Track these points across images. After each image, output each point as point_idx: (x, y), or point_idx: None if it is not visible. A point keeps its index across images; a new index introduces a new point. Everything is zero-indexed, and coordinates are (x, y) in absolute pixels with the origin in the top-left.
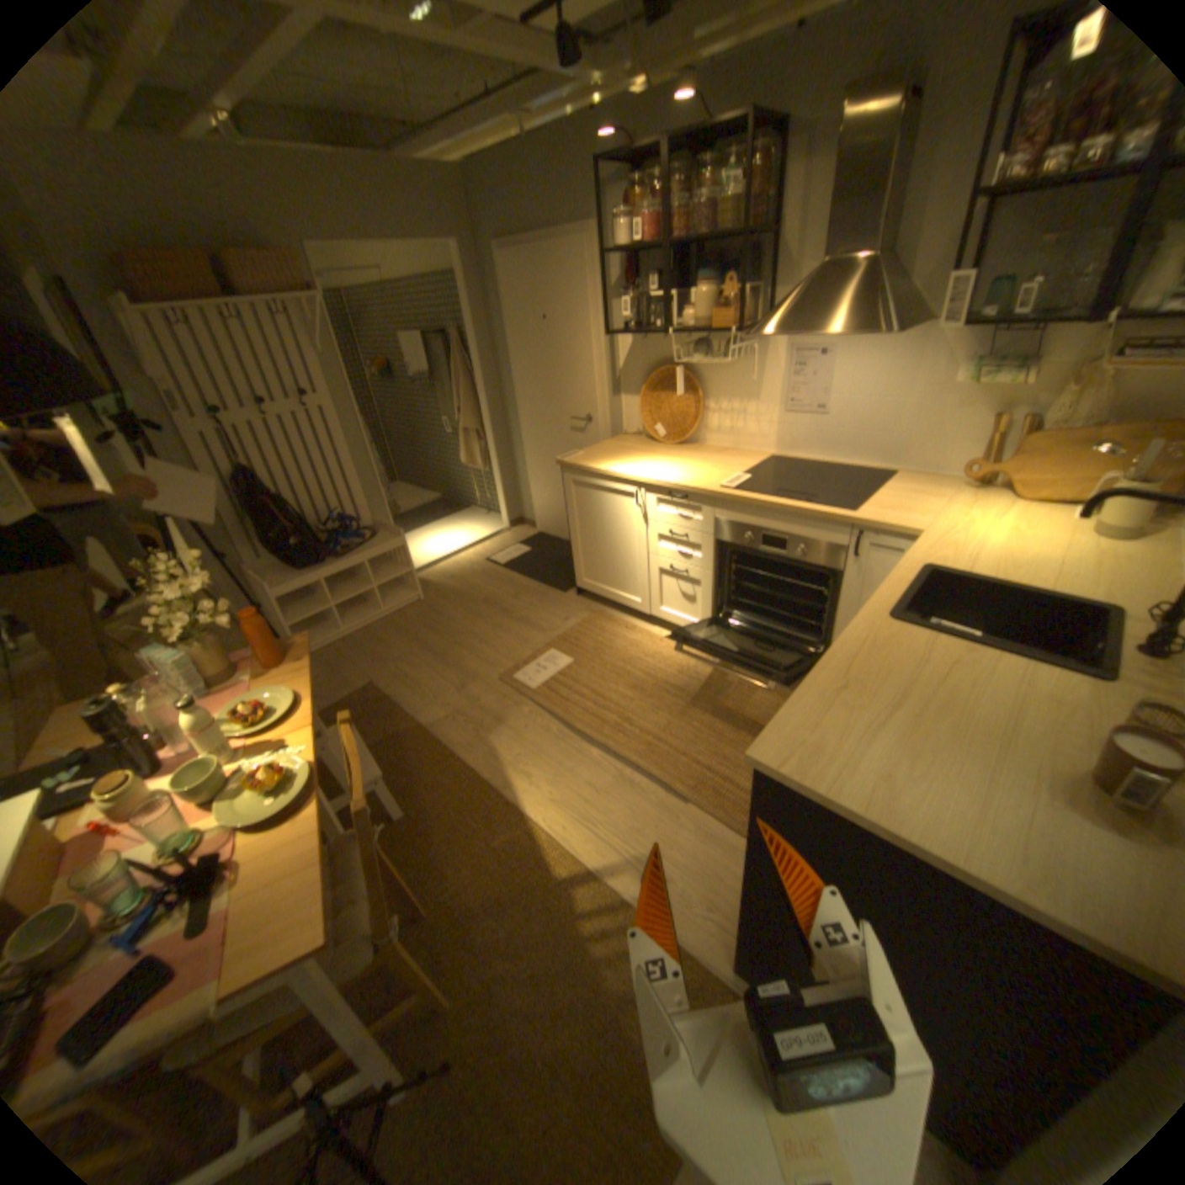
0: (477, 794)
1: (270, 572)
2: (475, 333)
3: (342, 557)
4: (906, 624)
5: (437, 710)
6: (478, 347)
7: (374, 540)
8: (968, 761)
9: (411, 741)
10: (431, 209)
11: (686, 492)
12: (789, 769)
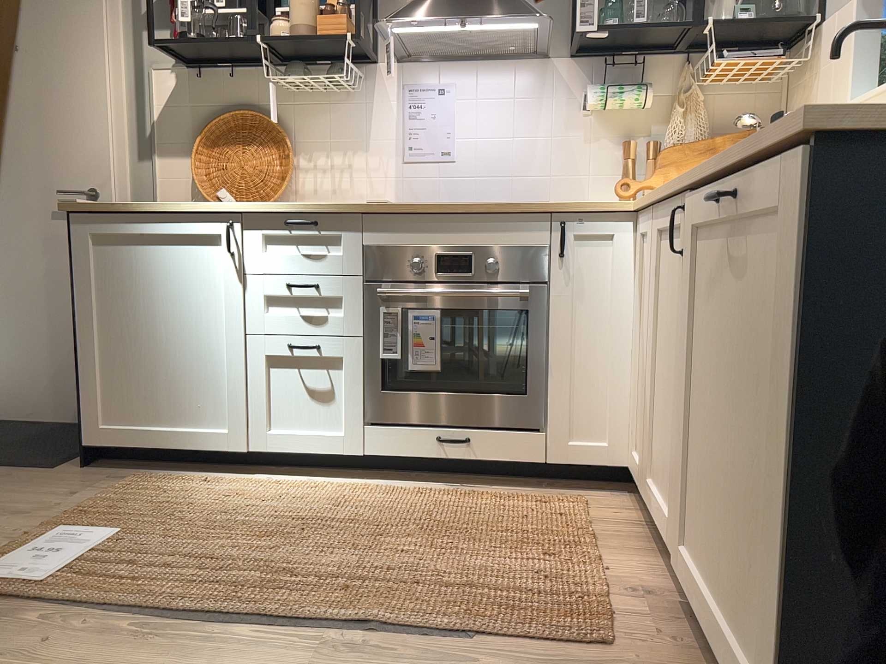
0: None
1: None
2: None
3: None
4: None
5: None
6: None
7: None
8: None
9: None
10: None
11: (317, 214)
12: None
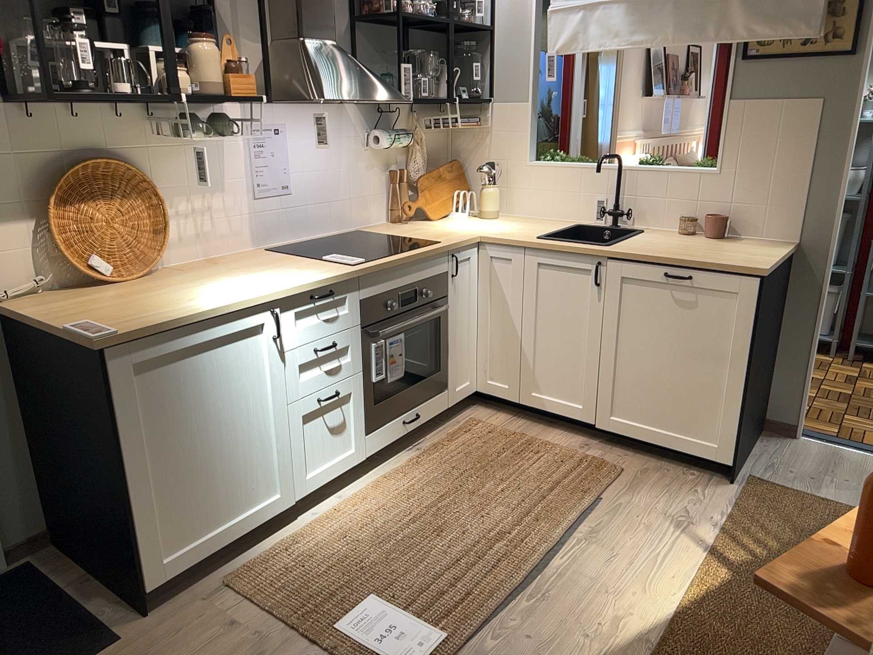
0: None
1: None
2: None
3: None
4: (613, 244)
5: None
6: None
7: None
8: (721, 247)
9: None
10: None
11: (333, 284)
12: (765, 264)
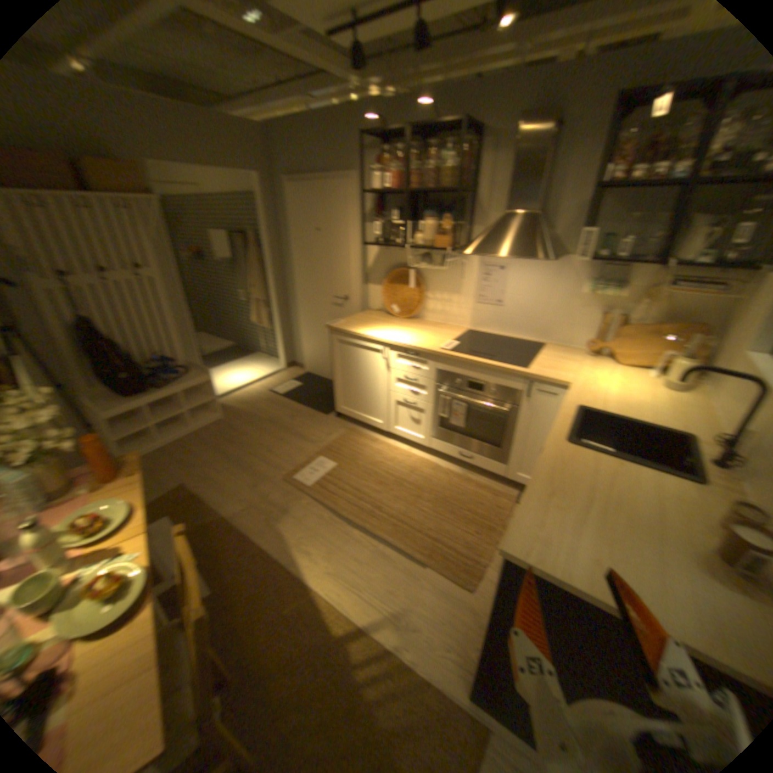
0: (267, 572)
1: (96, 398)
2: (264, 234)
3: (158, 388)
4: (577, 446)
5: (233, 505)
6: (266, 244)
7: (183, 375)
8: (641, 545)
9: (213, 531)
10: (236, 149)
11: (416, 351)
12: (531, 559)
